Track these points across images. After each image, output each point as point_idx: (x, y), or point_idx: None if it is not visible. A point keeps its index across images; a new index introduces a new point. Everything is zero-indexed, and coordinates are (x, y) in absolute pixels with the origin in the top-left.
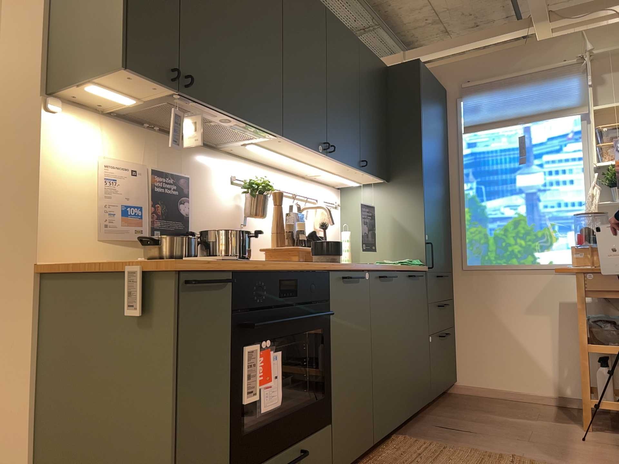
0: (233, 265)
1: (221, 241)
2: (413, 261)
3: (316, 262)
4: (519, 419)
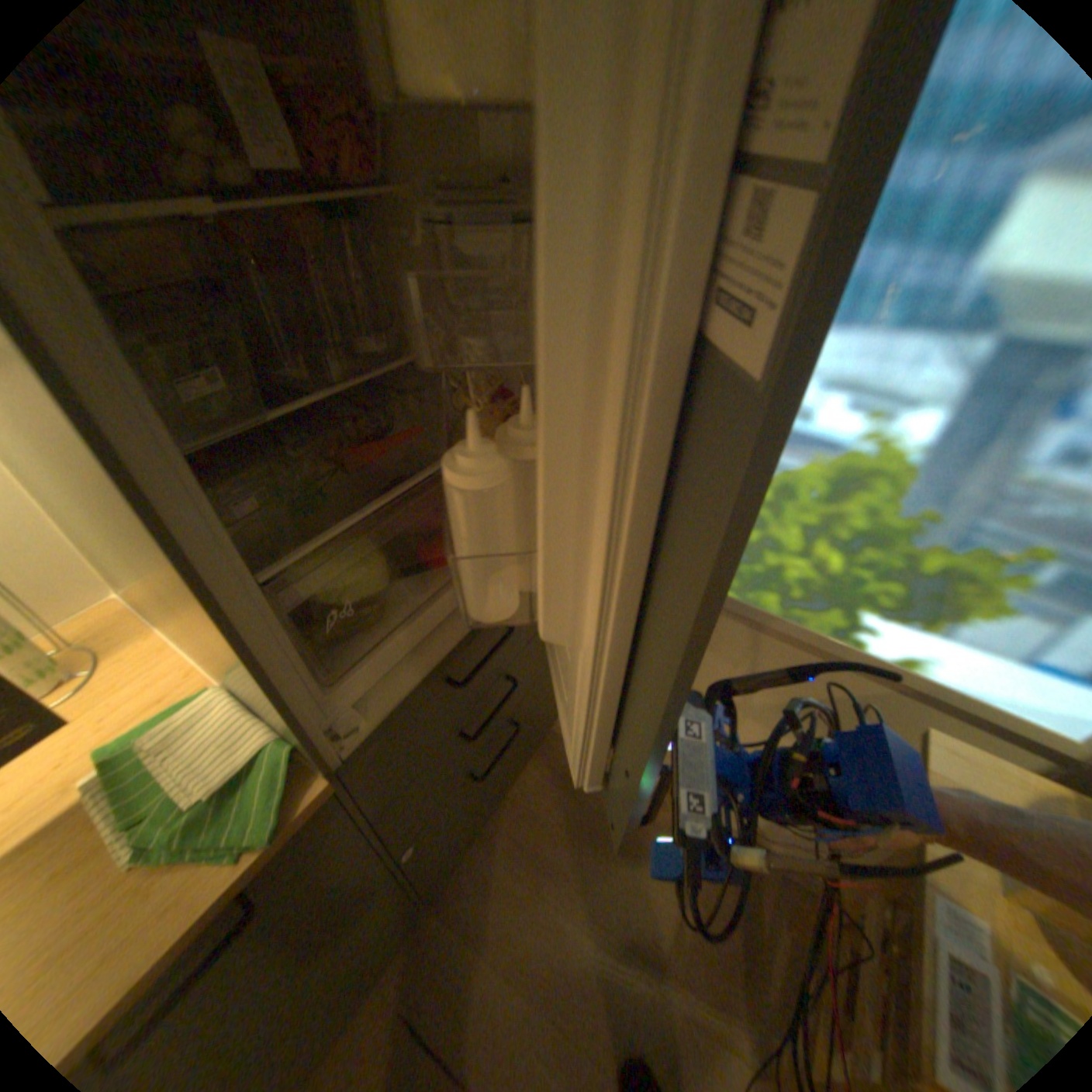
0: None
1: None
2: (250, 765)
3: None
4: (622, 973)
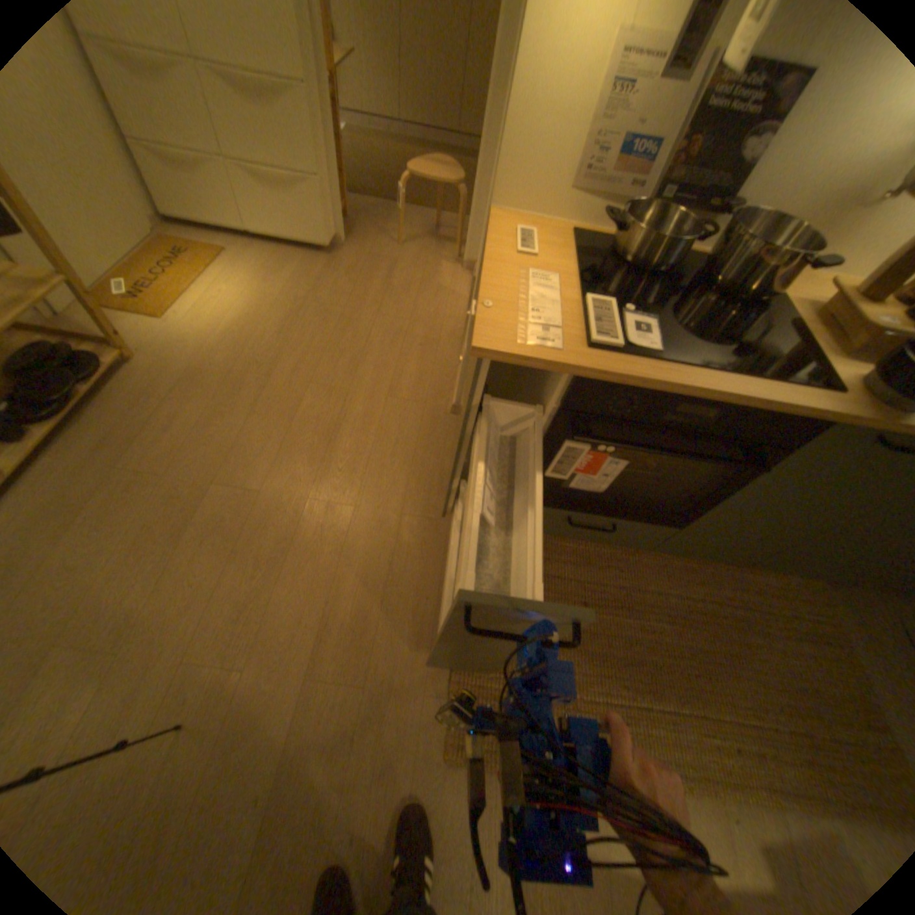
0: (578, 371)
1: (742, 251)
2: None
3: (838, 391)
4: None
